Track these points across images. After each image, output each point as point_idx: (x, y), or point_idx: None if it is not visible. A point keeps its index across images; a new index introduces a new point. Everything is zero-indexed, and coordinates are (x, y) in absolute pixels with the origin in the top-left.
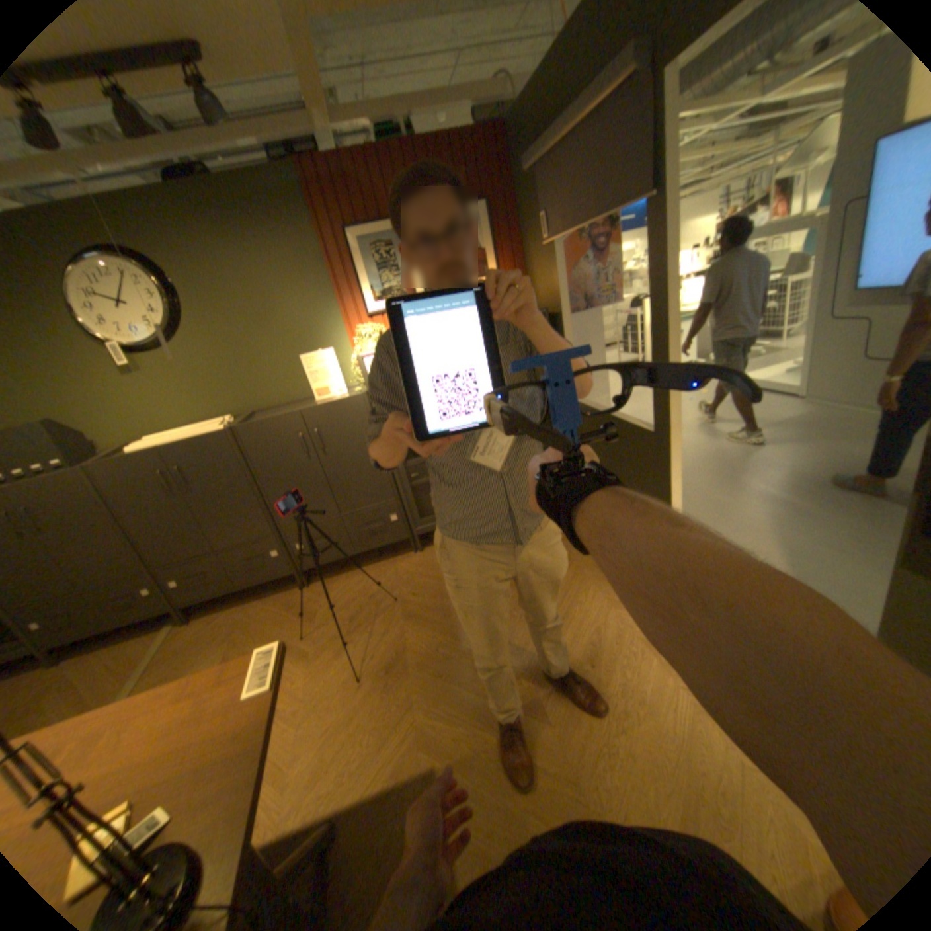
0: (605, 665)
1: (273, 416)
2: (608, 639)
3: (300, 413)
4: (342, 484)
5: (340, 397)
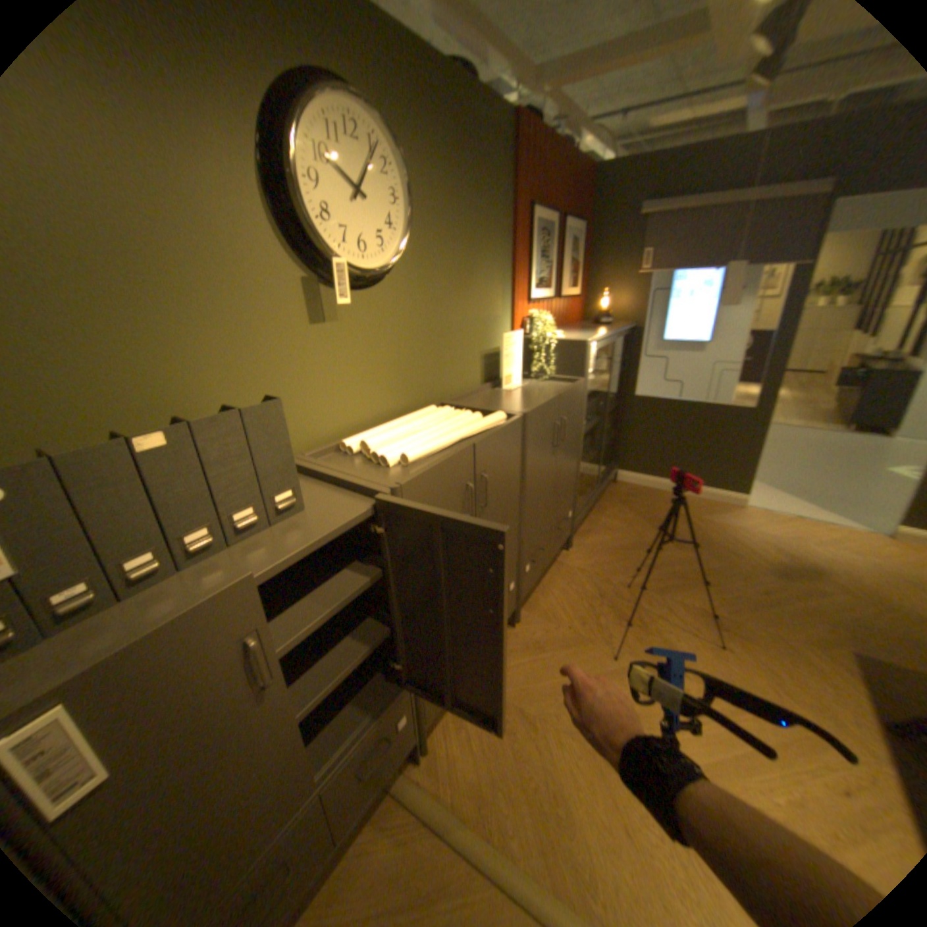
0: (801, 557)
1: (539, 401)
2: (777, 545)
3: (559, 398)
4: (559, 481)
5: (525, 386)
